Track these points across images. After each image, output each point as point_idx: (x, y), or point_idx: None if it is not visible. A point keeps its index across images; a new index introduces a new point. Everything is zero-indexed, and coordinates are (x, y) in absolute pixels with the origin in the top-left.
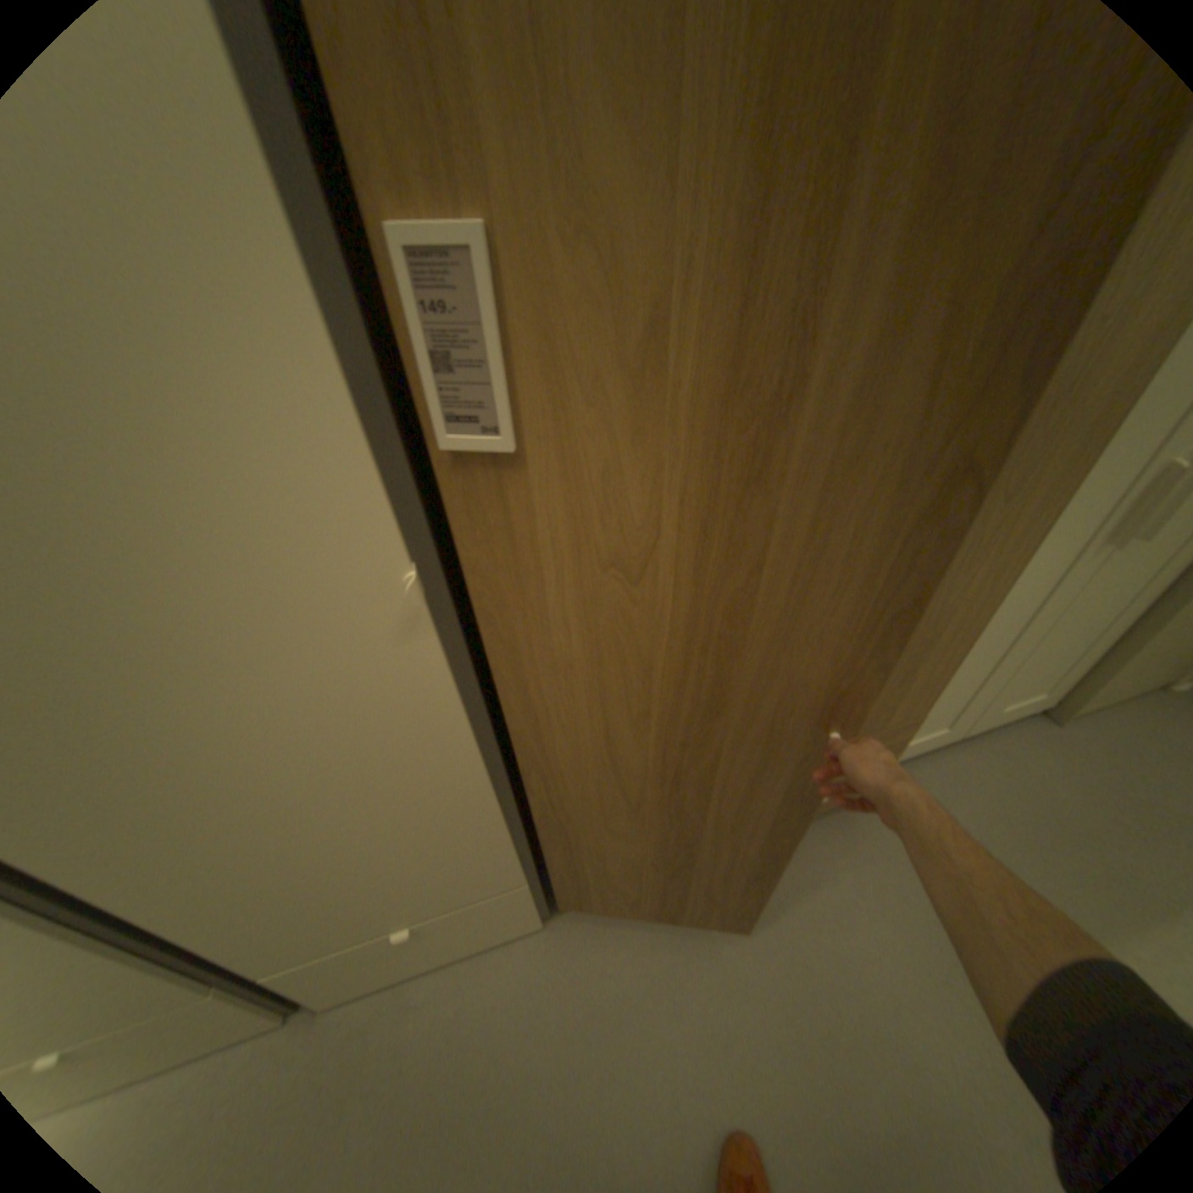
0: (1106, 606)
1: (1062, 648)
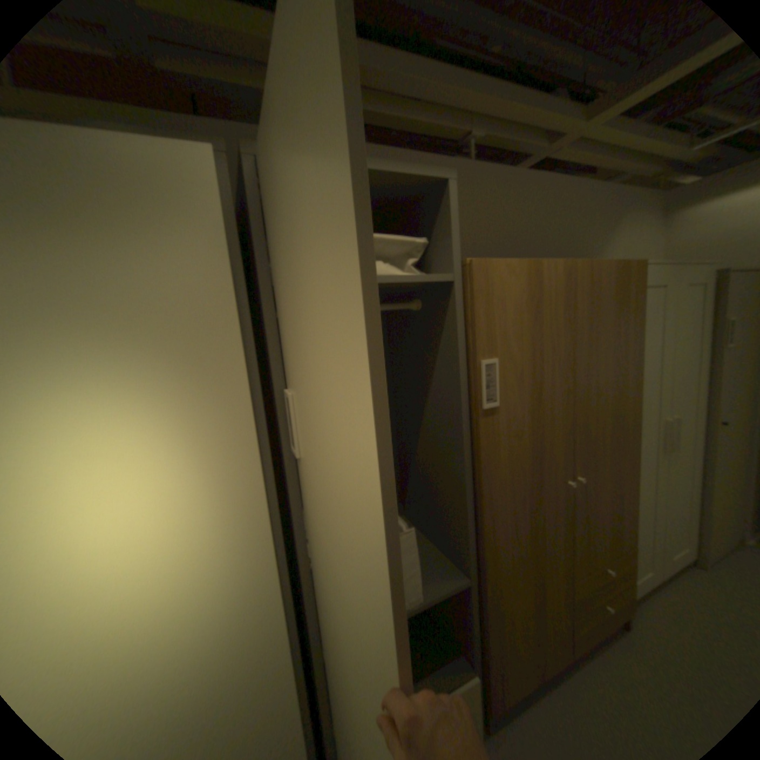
0: (682, 489)
1: (678, 515)
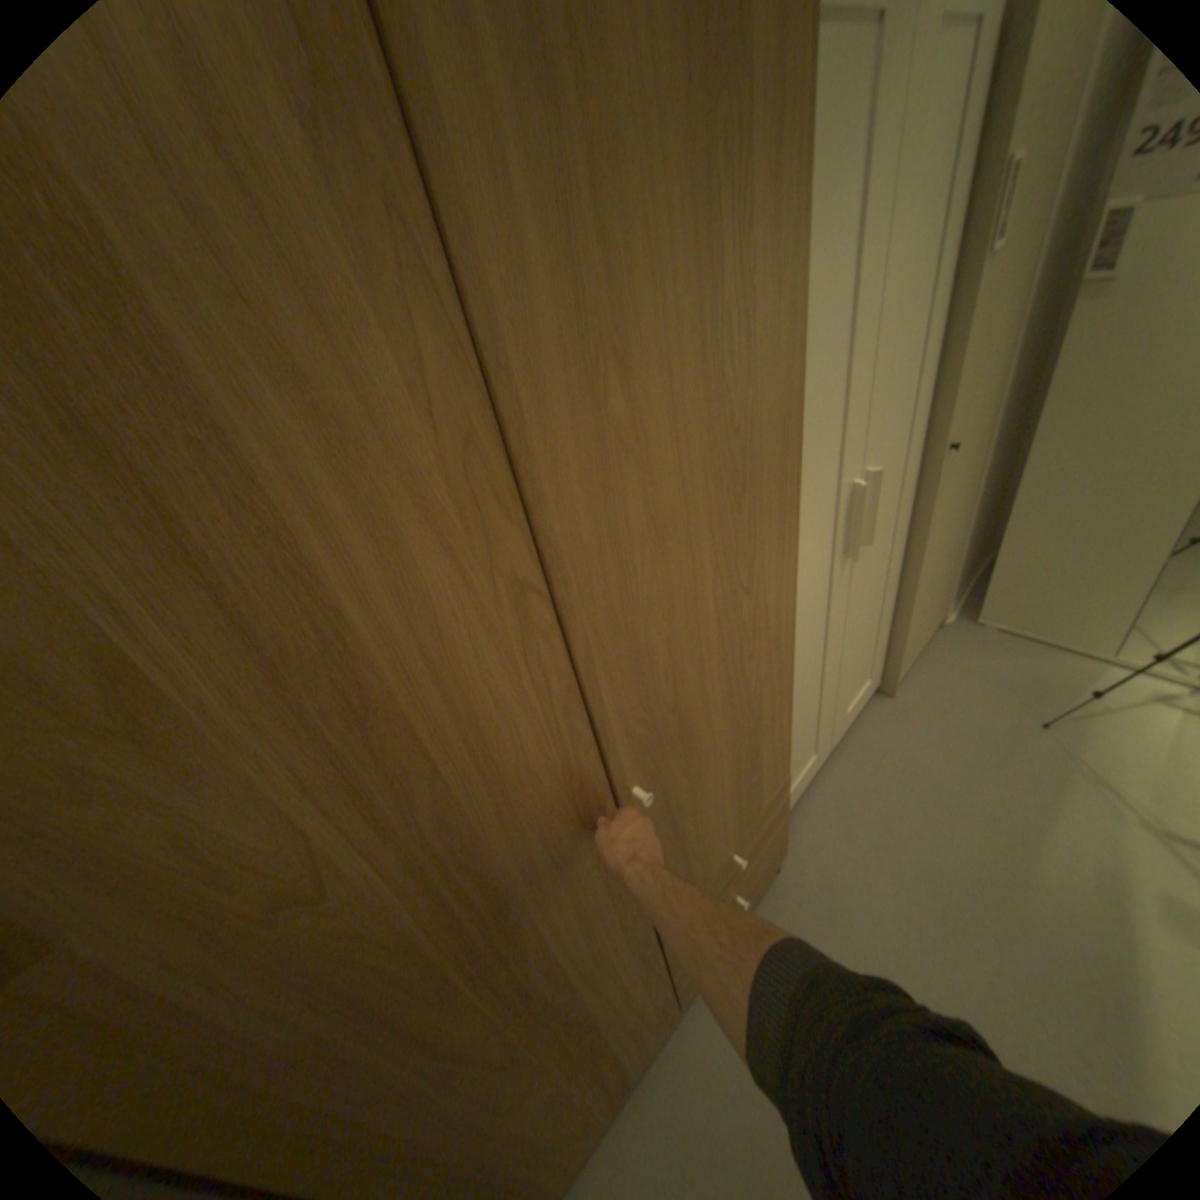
0: (869, 599)
1: (858, 645)
